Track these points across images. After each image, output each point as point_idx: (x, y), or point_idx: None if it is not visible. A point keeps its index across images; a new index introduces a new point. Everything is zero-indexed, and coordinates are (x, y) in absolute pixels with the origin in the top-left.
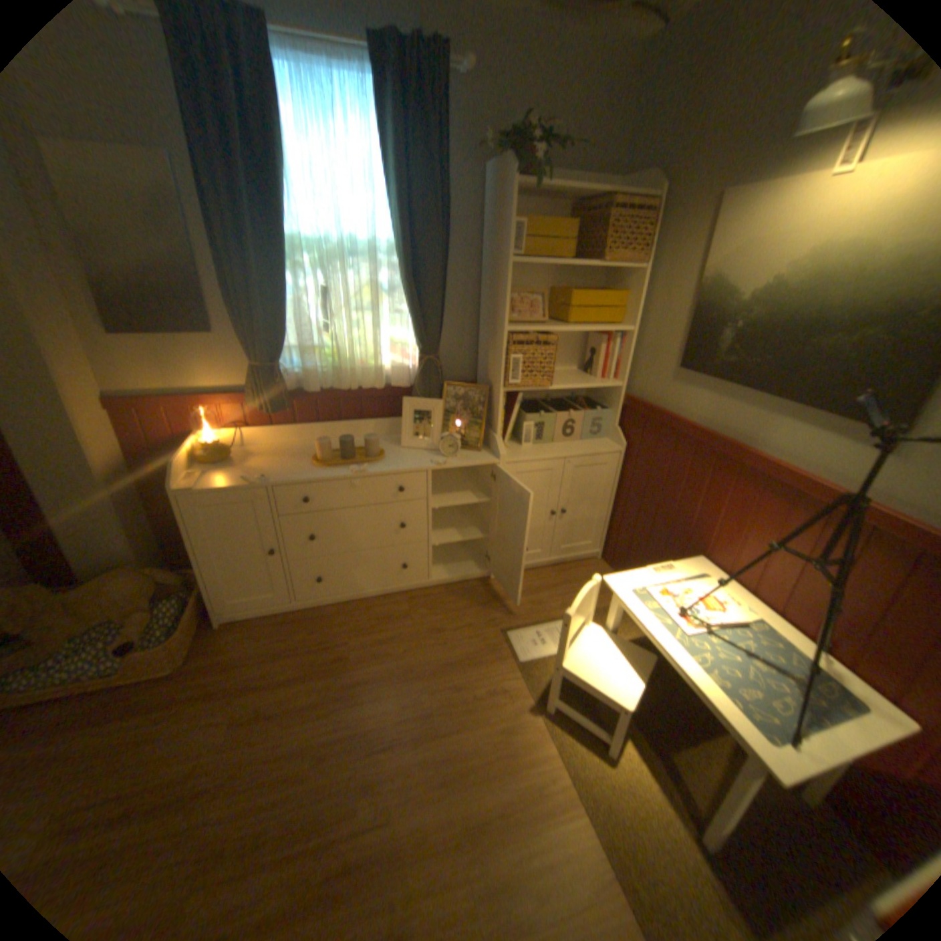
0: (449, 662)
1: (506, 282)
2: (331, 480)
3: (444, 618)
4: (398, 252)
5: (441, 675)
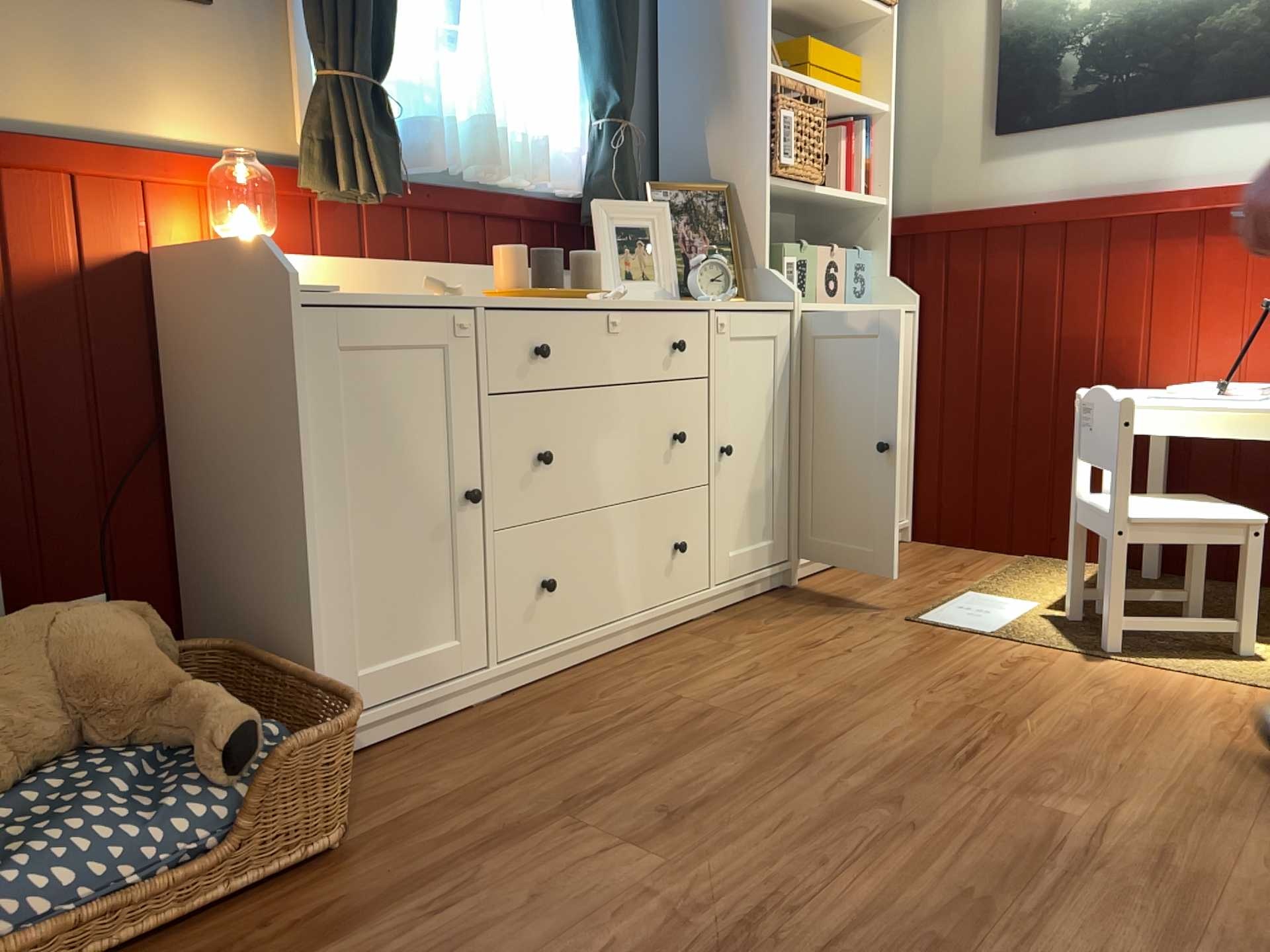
0: (891, 661)
1: None
2: (576, 308)
3: (796, 633)
4: None
5: (904, 673)
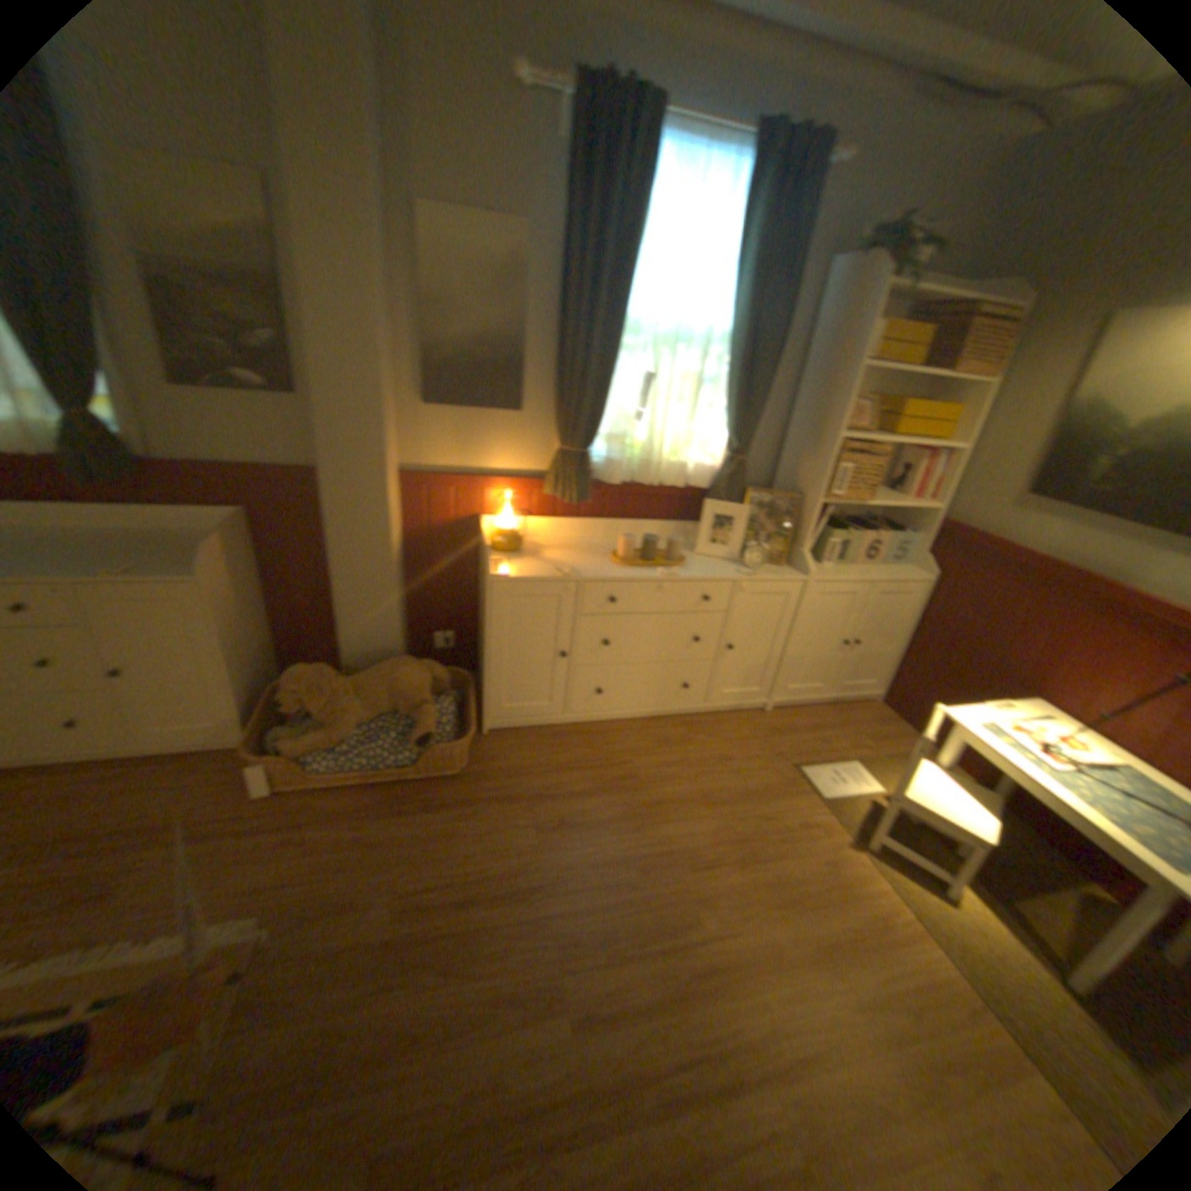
0: (748, 792)
1: (853, 386)
2: (641, 582)
3: (728, 748)
4: (735, 344)
5: (744, 804)
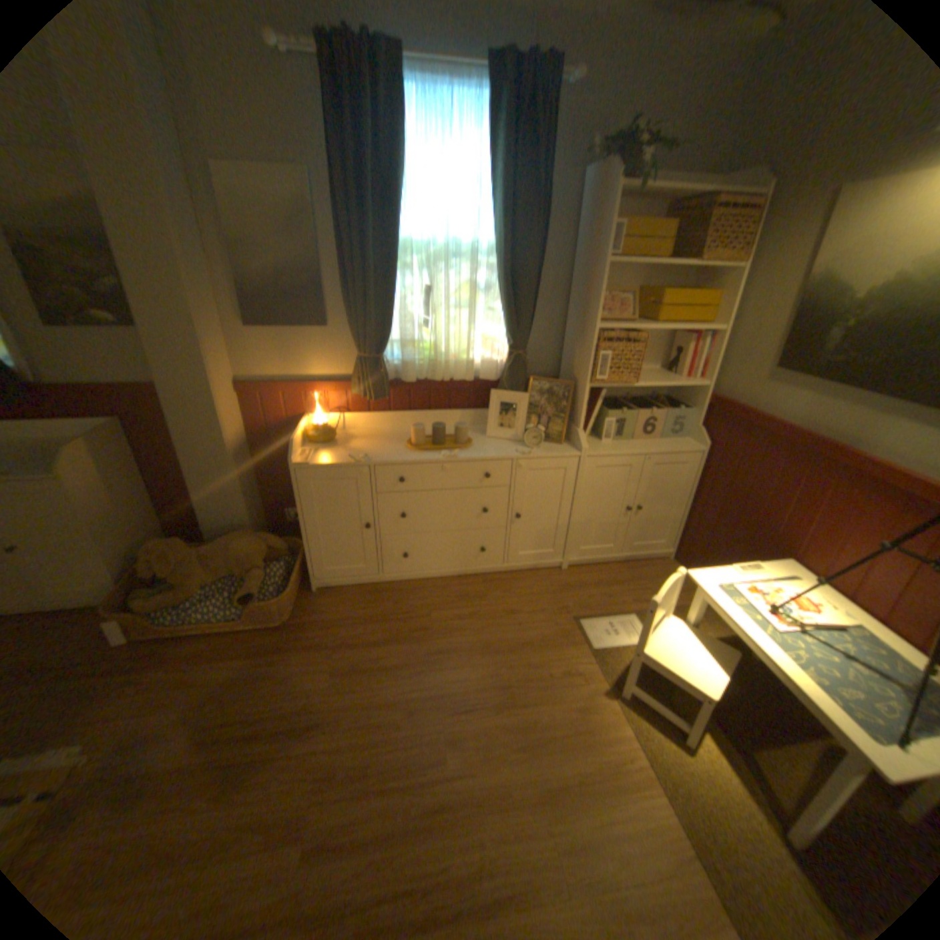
0: (525, 642)
1: (602, 280)
2: (425, 463)
3: (518, 602)
4: (498, 253)
5: (518, 653)
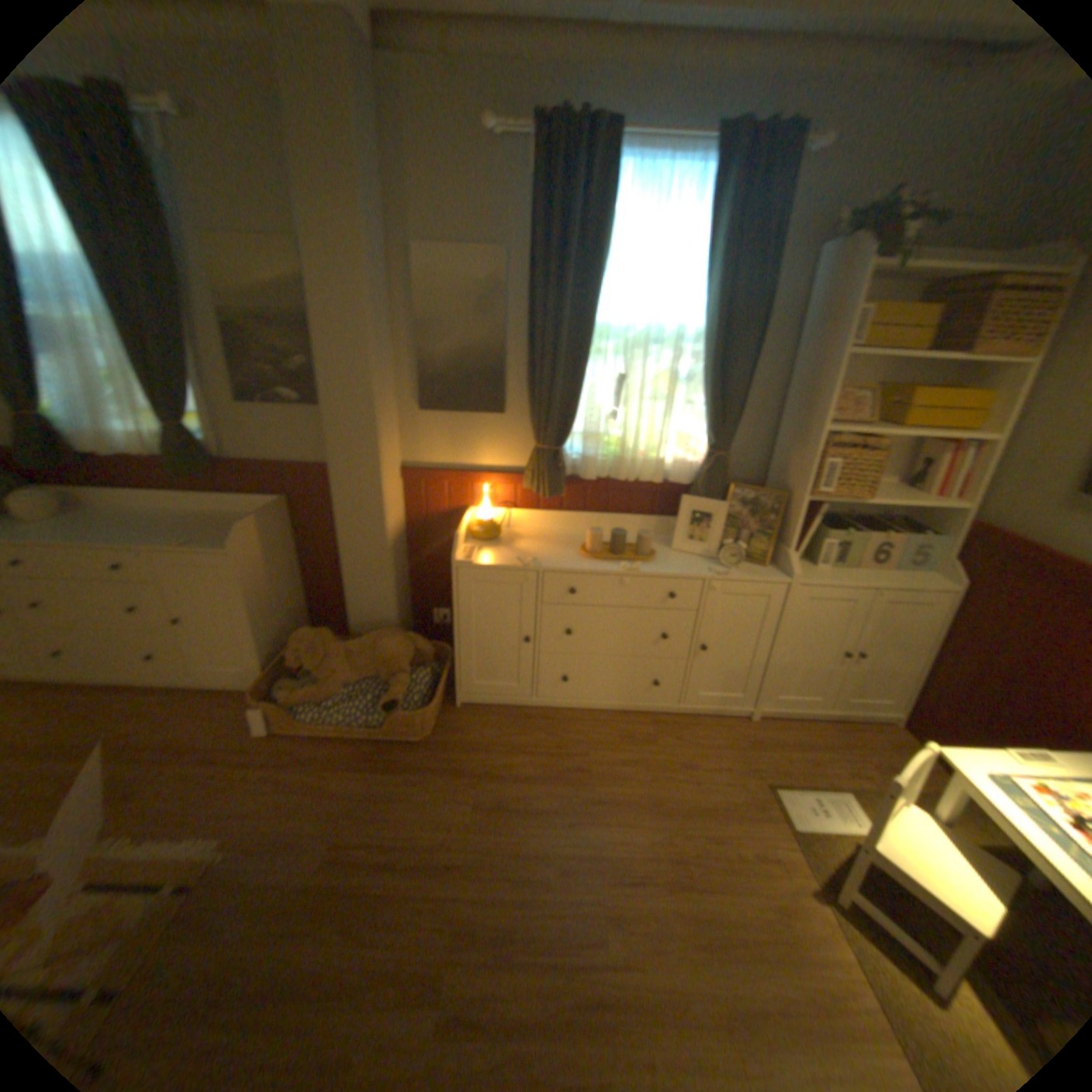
0: (705, 808)
1: (836, 375)
2: (600, 575)
3: (696, 755)
4: (707, 340)
5: (697, 820)
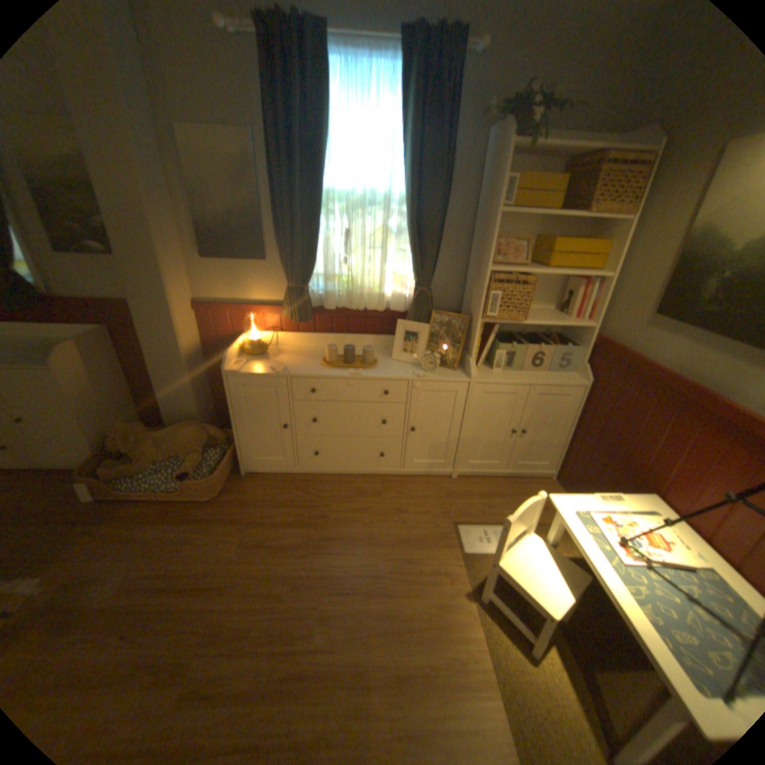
0: (405, 539)
1: (494, 228)
2: (333, 378)
3: (408, 503)
4: (407, 203)
5: (397, 548)
